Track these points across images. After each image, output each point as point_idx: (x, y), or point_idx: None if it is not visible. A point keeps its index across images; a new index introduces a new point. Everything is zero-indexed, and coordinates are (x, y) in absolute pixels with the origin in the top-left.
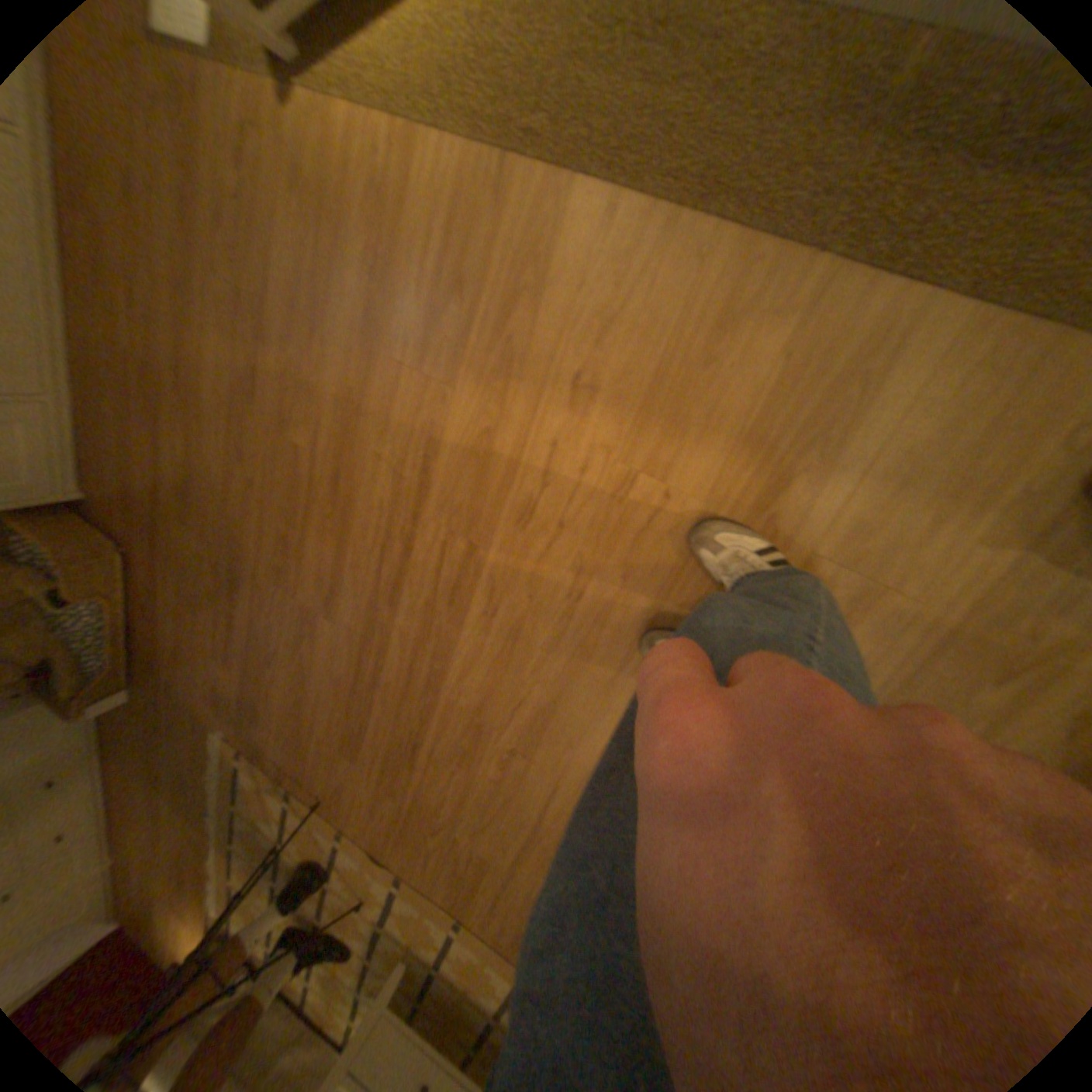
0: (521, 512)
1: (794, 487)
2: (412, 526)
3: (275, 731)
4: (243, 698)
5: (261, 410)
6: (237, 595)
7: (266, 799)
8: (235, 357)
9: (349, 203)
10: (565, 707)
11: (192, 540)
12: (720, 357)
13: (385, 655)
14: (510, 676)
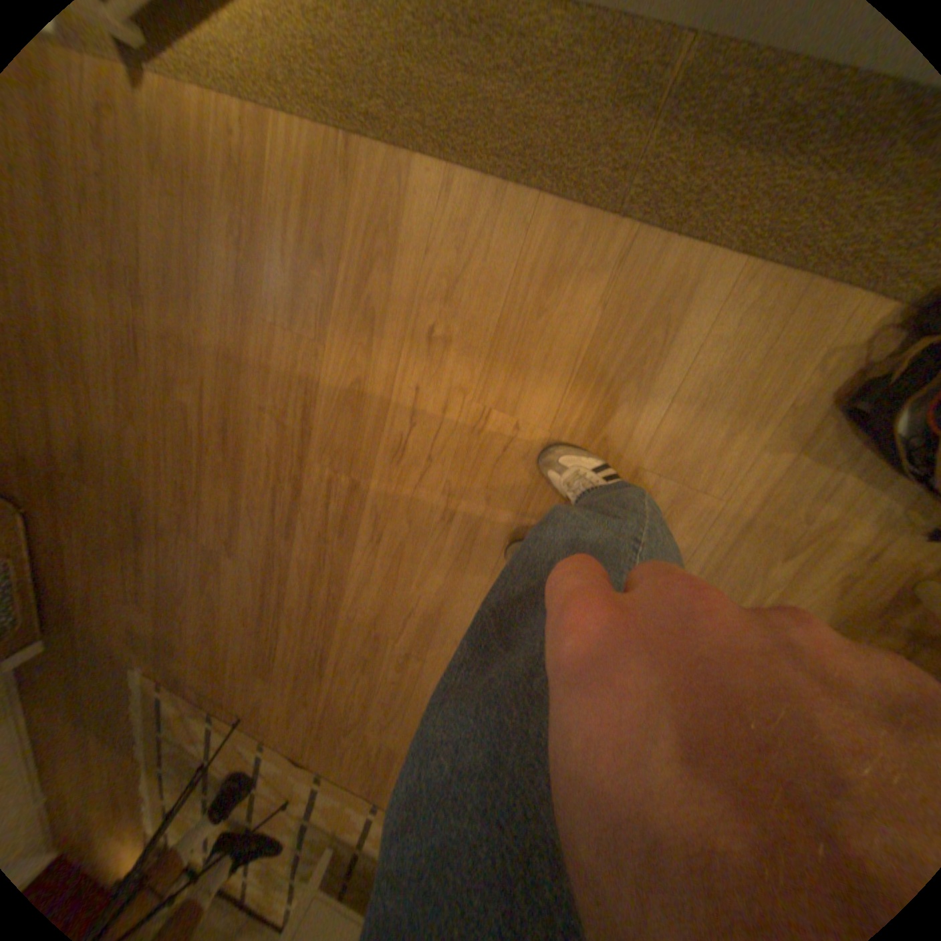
0: (395, 449)
1: (619, 414)
2: (300, 468)
3: (193, 661)
4: (160, 634)
5: (148, 373)
6: (144, 542)
7: (191, 722)
8: (117, 325)
9: (212, 181)
10: (449, 613)
11: (94, 496)
12: (550, 309)
13: (287, 583)
14: (400, 591)
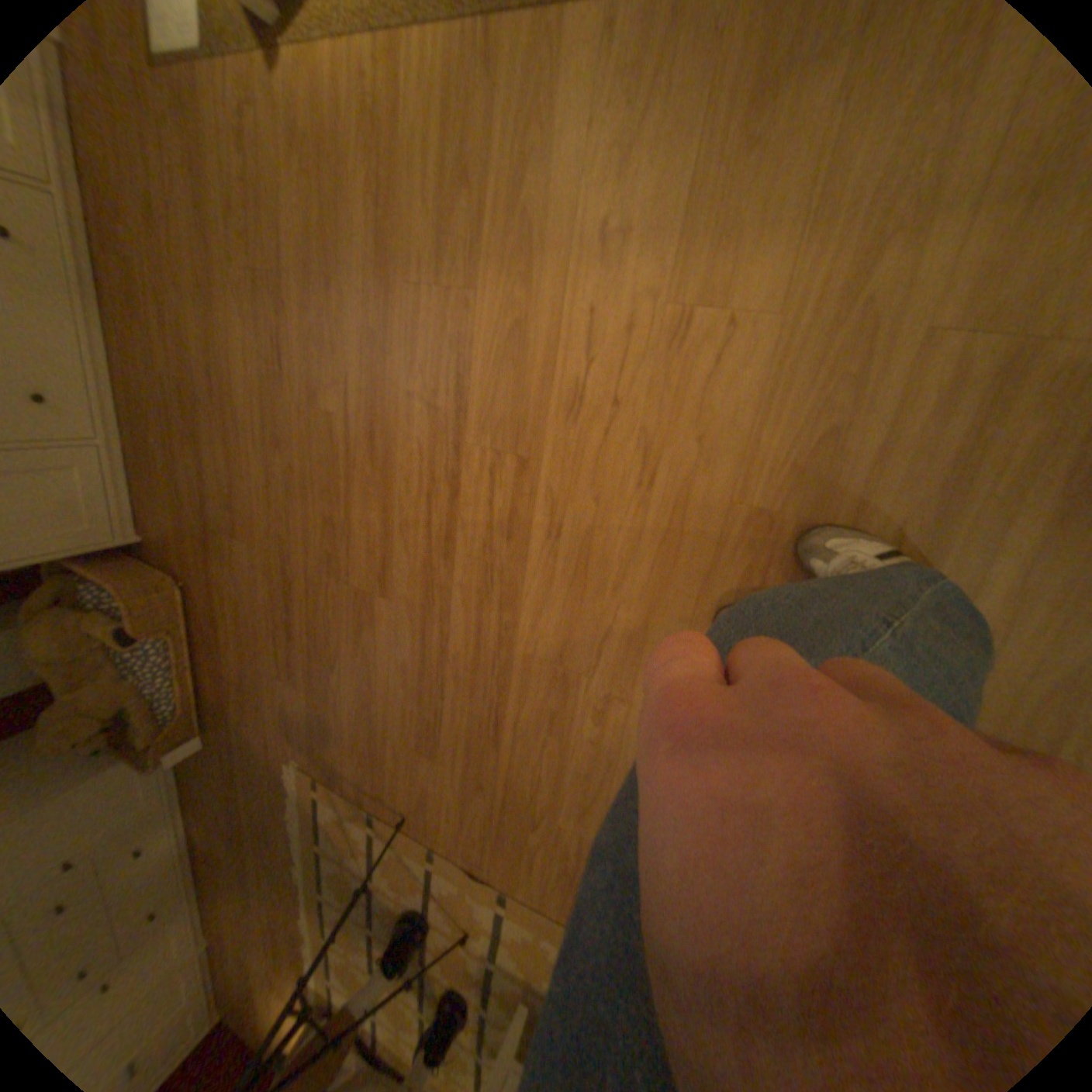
0: (570, 401)
1: (889, 255)
2: (456, 458)
3: (349, 742)
4: (313, 712)
5: (291, 385)
6: (293, 596)
7: (350, 827)
8: (260, 339)
9: (346, 136)
10: (660, 623)
11: (244, 549)
12: (764, 135)
13: (449, 618)
14: (590, 603)
